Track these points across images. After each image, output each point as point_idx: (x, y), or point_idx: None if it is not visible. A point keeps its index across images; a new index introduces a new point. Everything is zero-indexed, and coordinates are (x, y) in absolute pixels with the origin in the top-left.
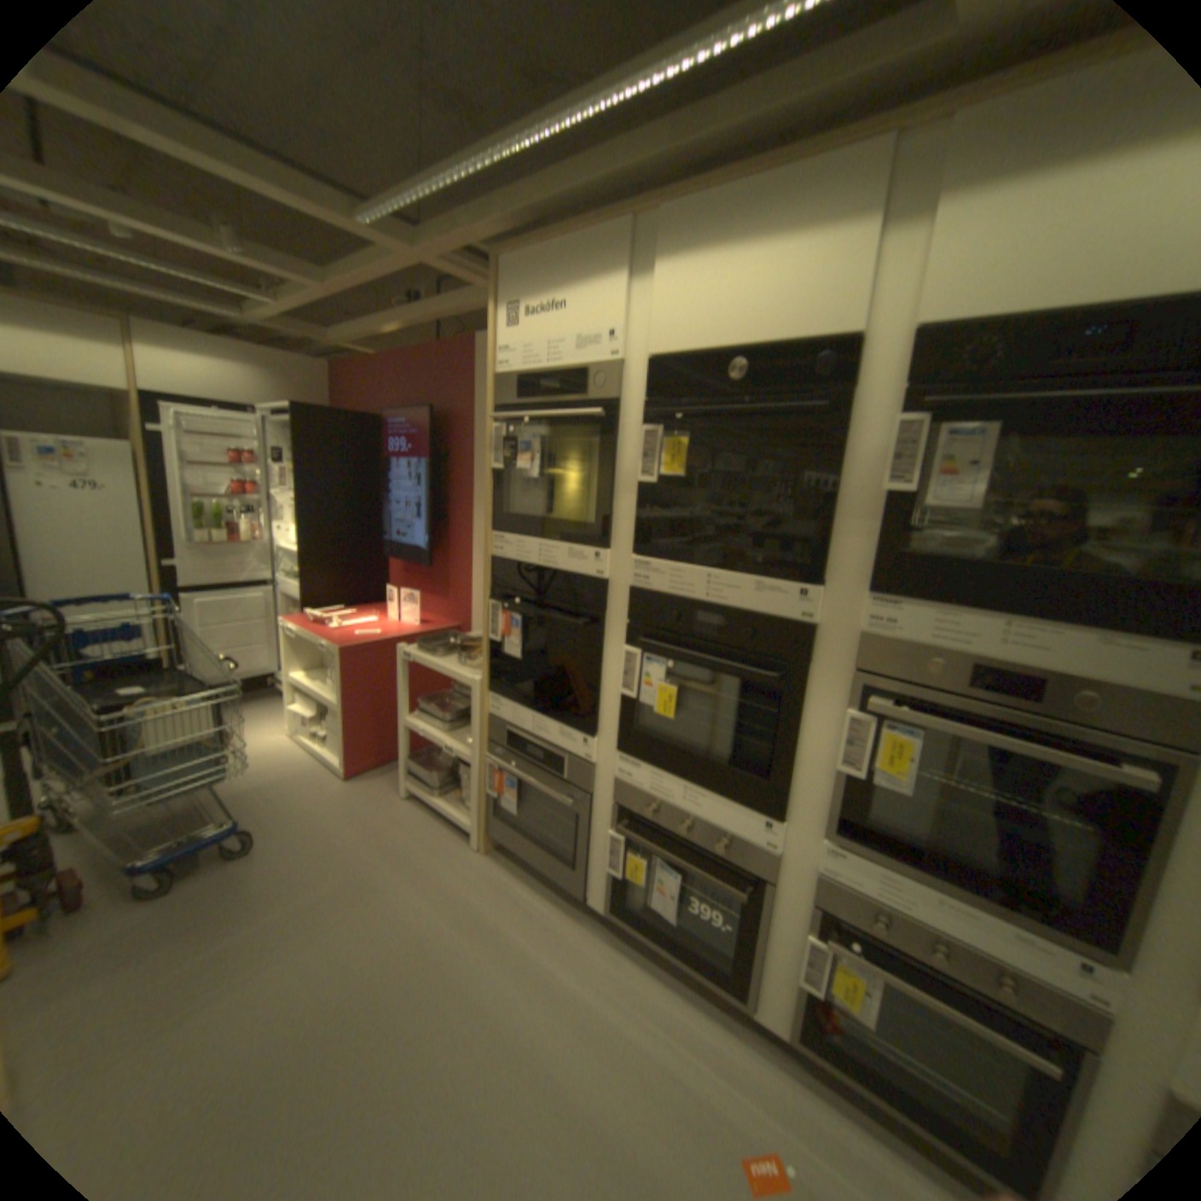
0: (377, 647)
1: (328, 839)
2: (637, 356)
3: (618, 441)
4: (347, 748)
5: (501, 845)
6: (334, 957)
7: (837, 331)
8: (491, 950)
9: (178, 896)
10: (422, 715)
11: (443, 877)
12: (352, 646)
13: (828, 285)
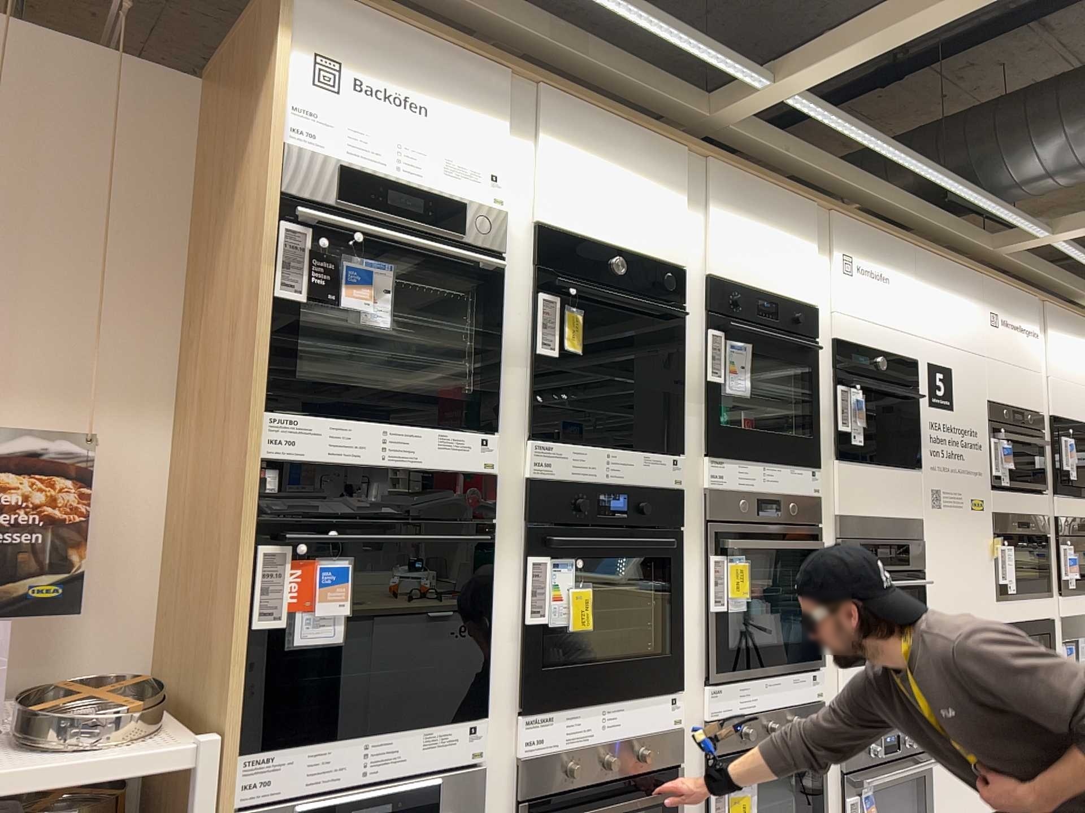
0: None
1: None
2: (522, 224)
3: (506, 306)
4: None
5: None
6: None
7: (667, 267)
8: None
9: None
10: None
11: None
12: None
13: (660, 234)
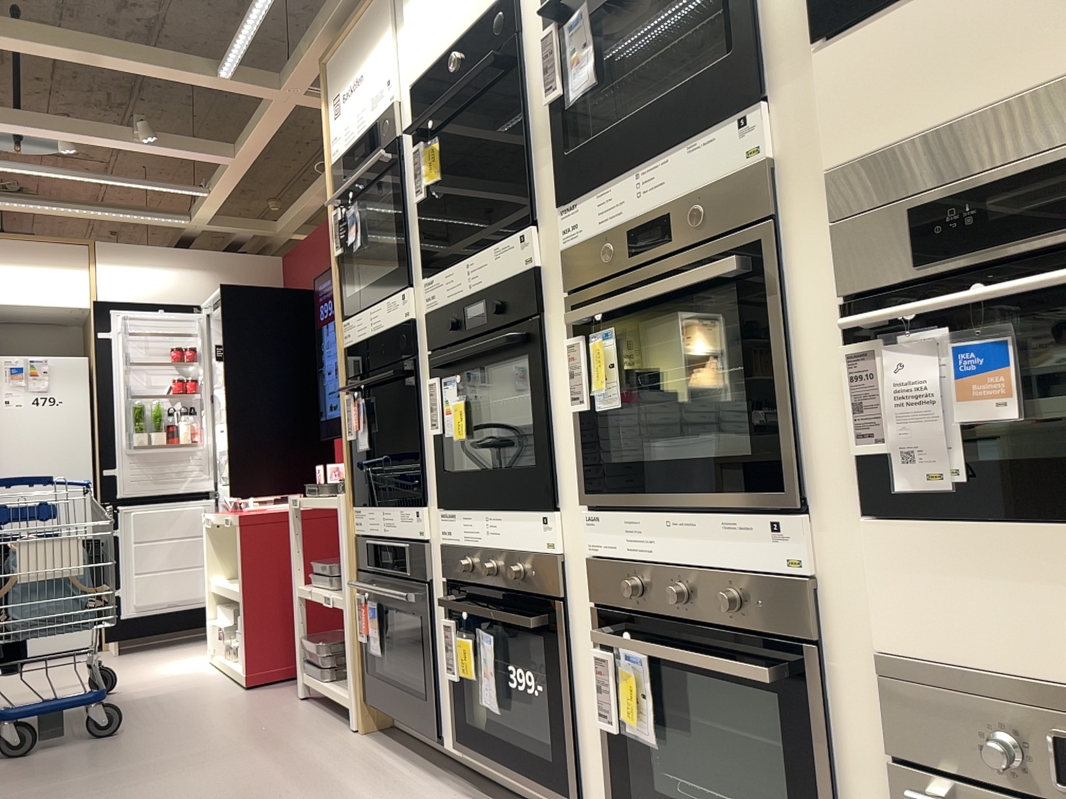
0: (286, 515)
1: (204, 723)
2: (406, 93)
3: (404, 175)
4: (250, 640)
5: (380, 711)
6: (155, 791)
7: None
8: (322, 792)
9: (39, 755)
10: (315, 574)
11: (306, 746)
12: (256, 512)
13: None
